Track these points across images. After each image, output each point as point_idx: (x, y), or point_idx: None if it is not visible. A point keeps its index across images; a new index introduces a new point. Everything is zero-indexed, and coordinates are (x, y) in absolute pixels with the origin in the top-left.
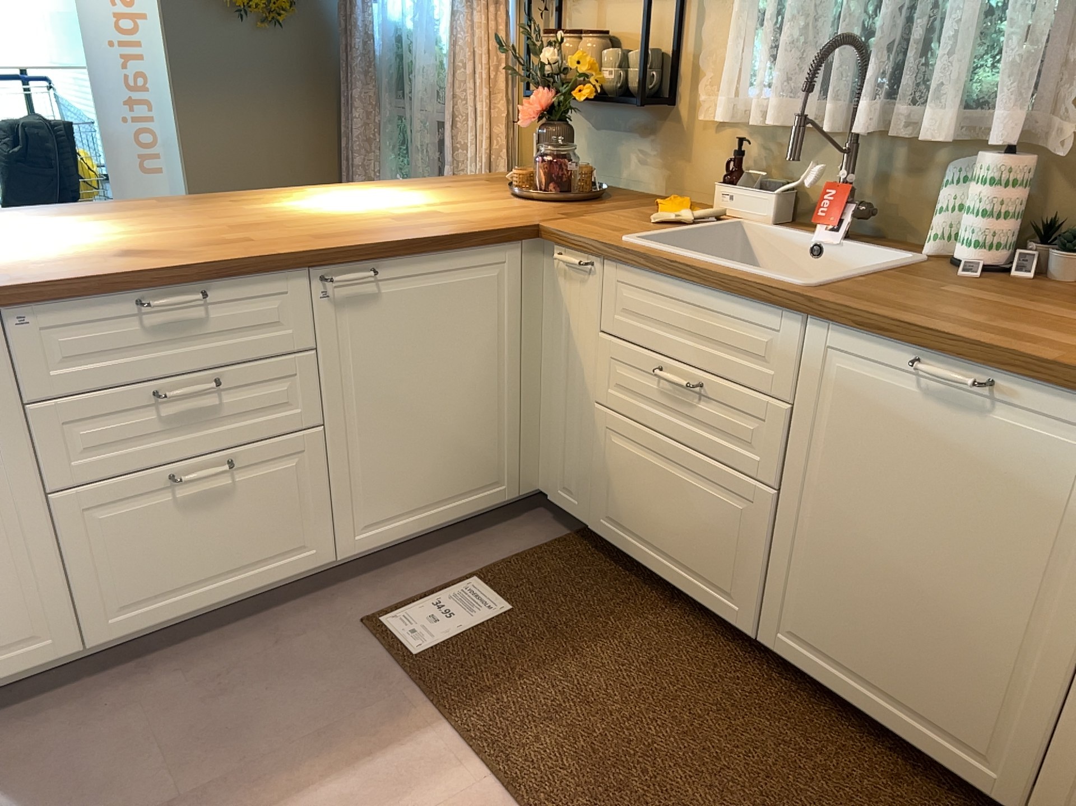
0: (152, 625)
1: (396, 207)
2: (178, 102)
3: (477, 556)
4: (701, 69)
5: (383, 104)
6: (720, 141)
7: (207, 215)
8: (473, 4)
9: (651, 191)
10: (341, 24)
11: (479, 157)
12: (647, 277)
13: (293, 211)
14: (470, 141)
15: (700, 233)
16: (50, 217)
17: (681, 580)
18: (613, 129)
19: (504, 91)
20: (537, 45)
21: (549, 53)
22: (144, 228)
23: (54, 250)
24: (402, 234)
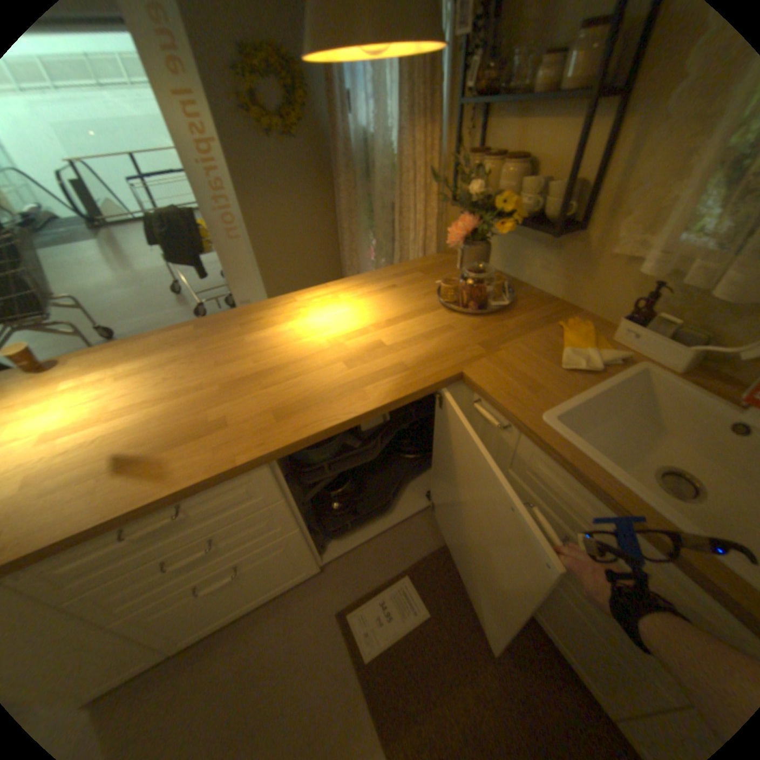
0: (207, 636)
1: (352, 333)
2: (235, 197)
3: (410, 551)
4: (628, 197)
5: (357, 185)
6: (634, 270)
7: (213, 357)
8: (413, 119)
9: (550, 291)
10: (329, 126)
11: (417, 238)
12: (571, 475)
13: (275, 345)
14: (411, 225)
15: (614, 389)
16: (109, 364)
17: (555, 639)
18: (523, 234)
19: (436, 192)
20: (466, 168)
21: (477, 183)
22: (159, 390)
23: (72, 451)
24: (346, 404)
